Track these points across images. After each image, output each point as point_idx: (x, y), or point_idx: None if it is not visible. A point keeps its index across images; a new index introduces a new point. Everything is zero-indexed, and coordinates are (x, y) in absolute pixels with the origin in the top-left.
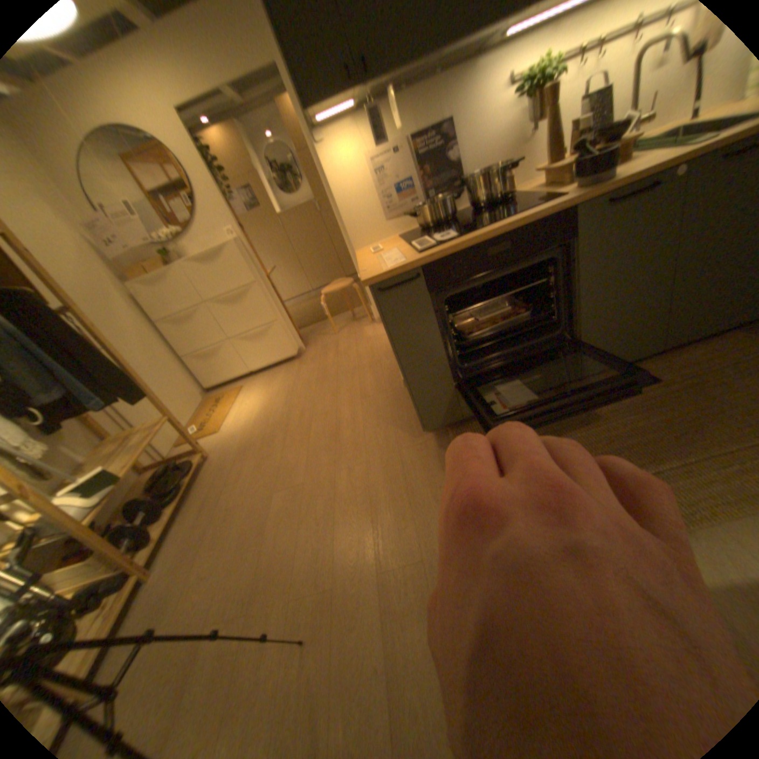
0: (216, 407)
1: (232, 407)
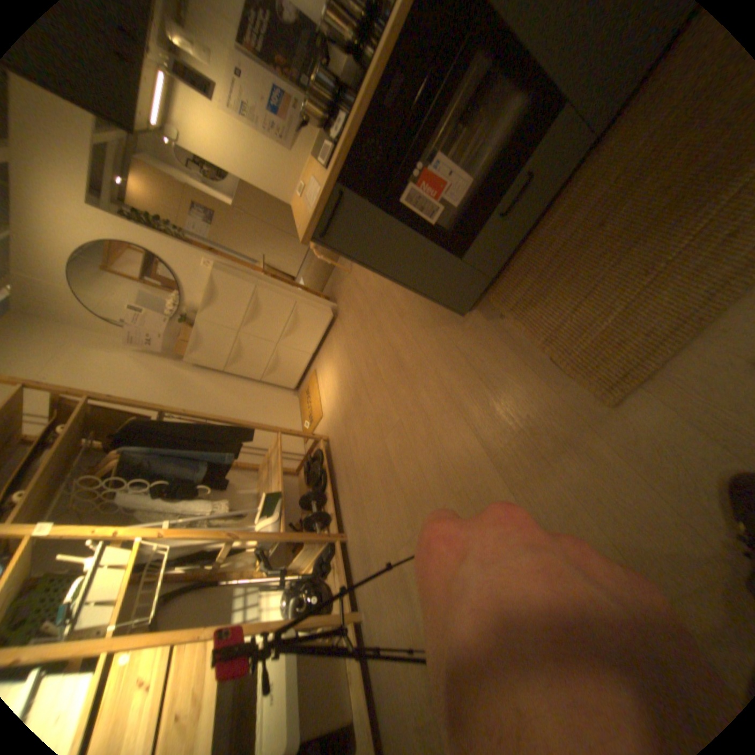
0: (309, 397)
1: (319, 389)
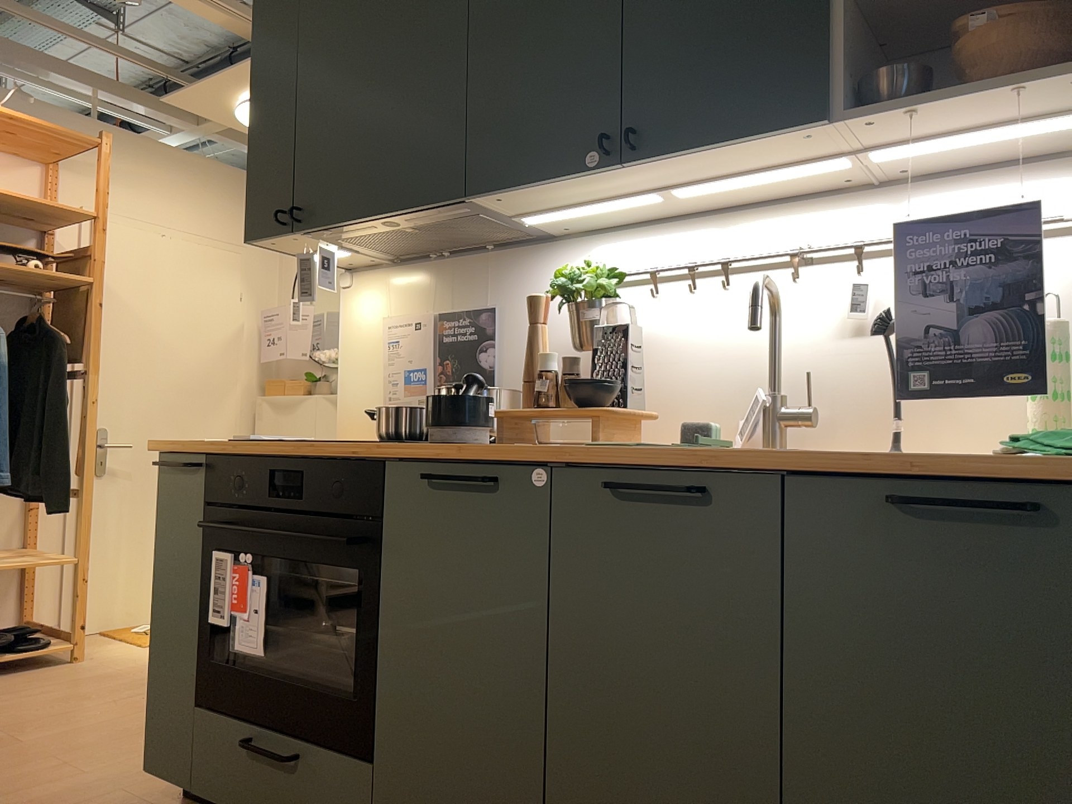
0: None
1: None
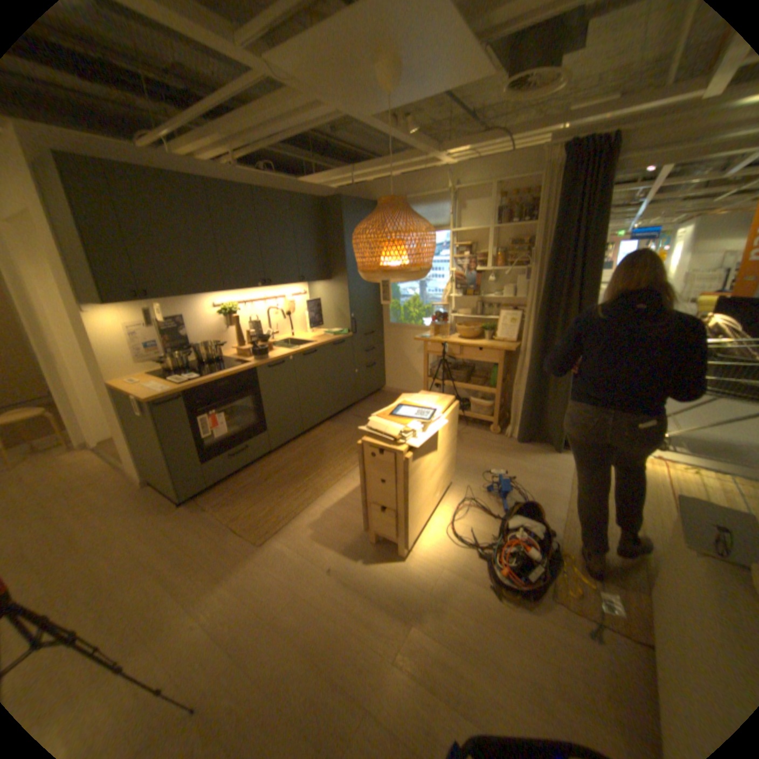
0: None
1: None
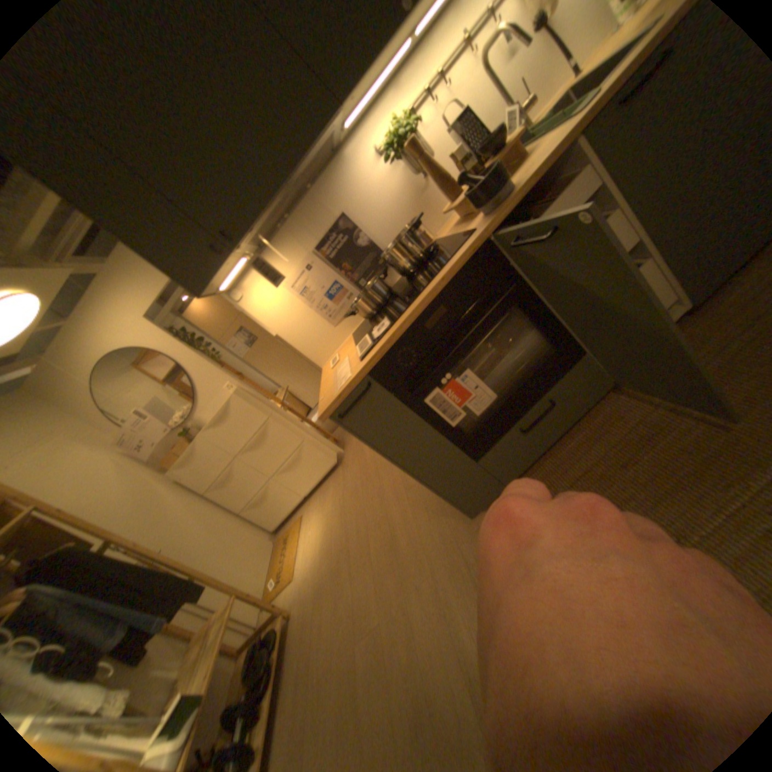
0: (285, 549)
1: (299, 544)
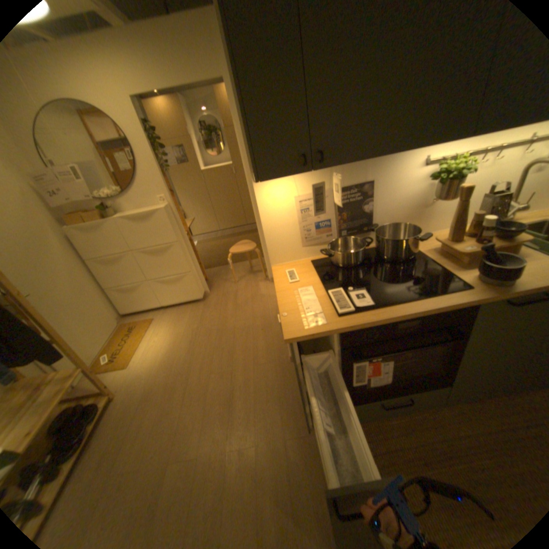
0: (128, 340)
1: (142, 344)
